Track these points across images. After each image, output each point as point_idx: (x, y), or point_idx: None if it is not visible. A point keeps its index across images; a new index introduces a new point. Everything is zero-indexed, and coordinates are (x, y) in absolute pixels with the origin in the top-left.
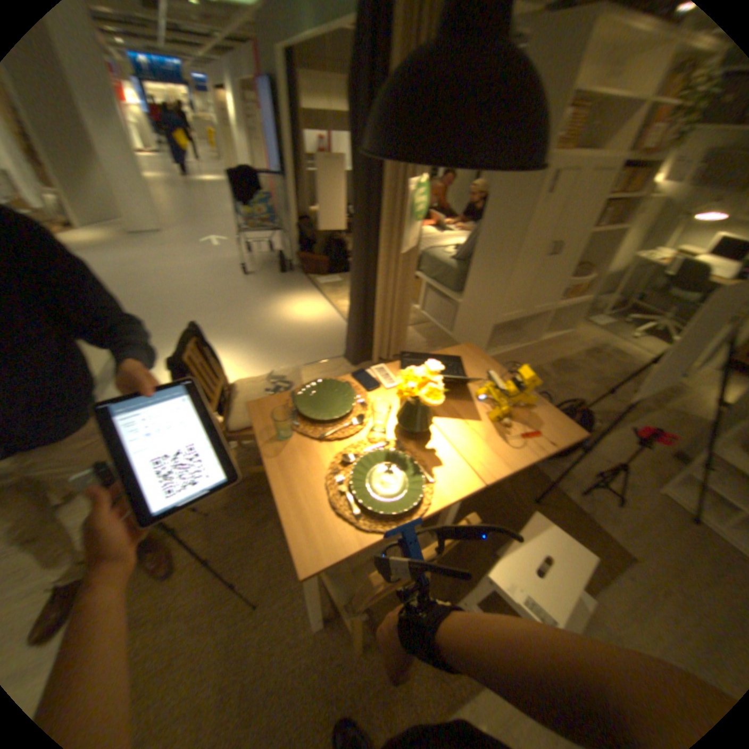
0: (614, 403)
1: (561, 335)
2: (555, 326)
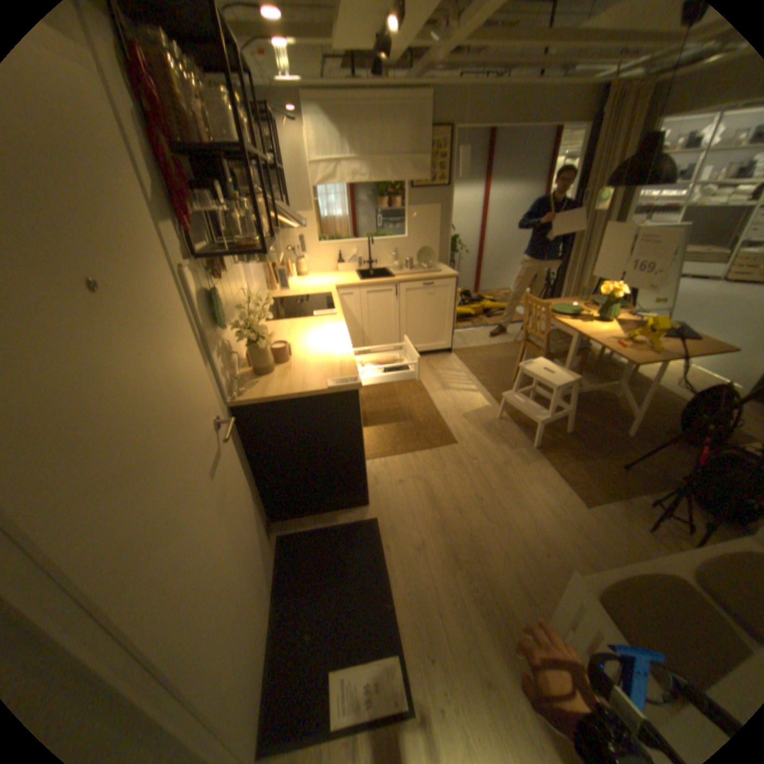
0: None
1: None
2: None
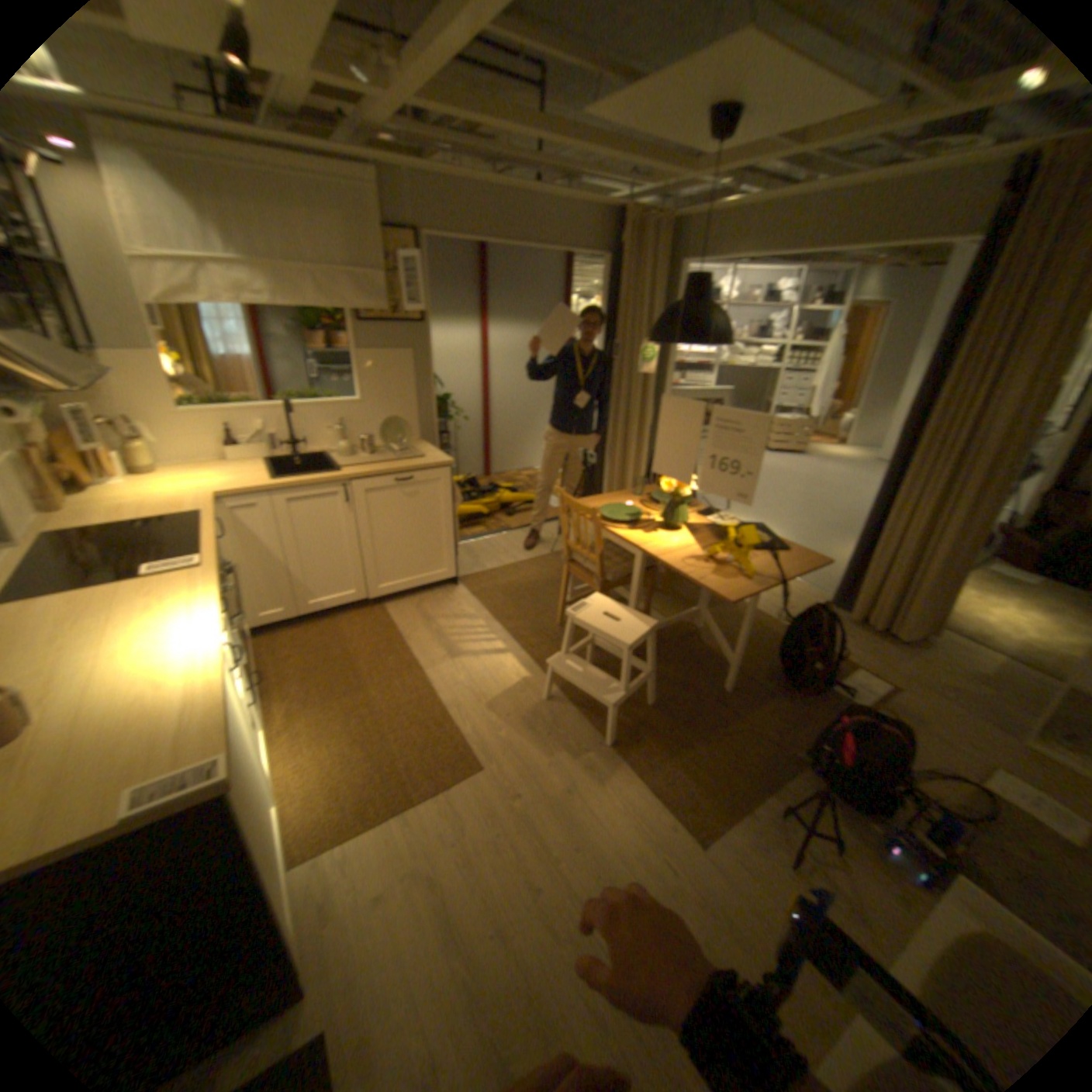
0: None
1: None
2: None
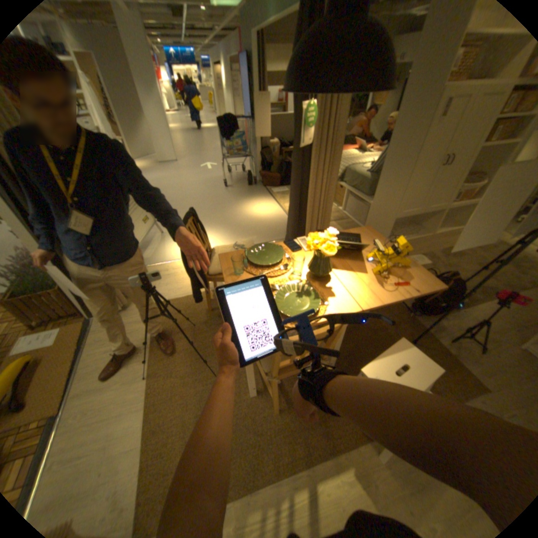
0: (492, 281)
1: (454, 230)
2: (449, 223)
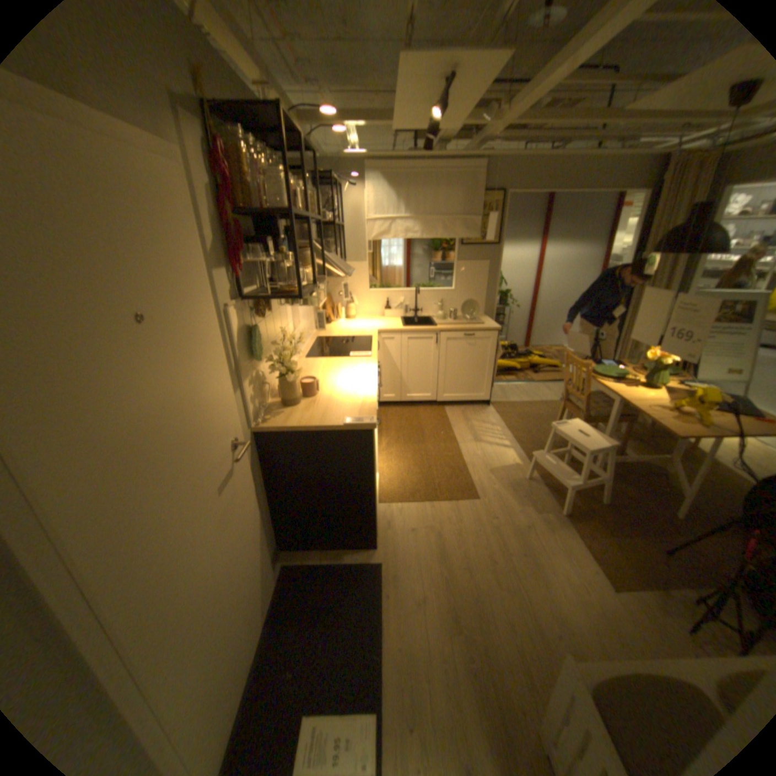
0: None
1: None
2: None
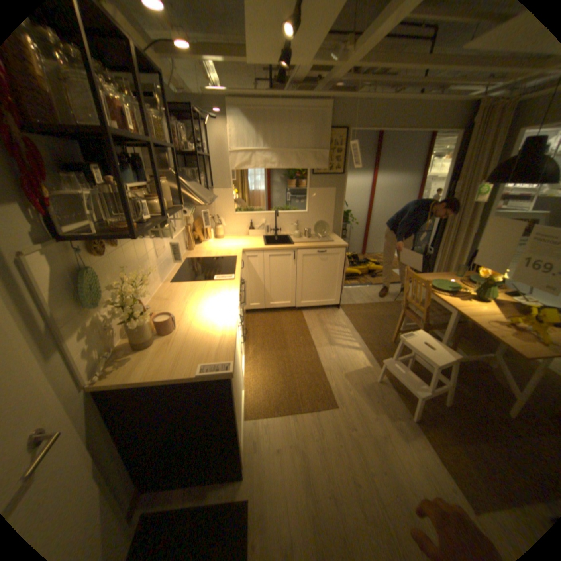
0: None
1: None
2: None
